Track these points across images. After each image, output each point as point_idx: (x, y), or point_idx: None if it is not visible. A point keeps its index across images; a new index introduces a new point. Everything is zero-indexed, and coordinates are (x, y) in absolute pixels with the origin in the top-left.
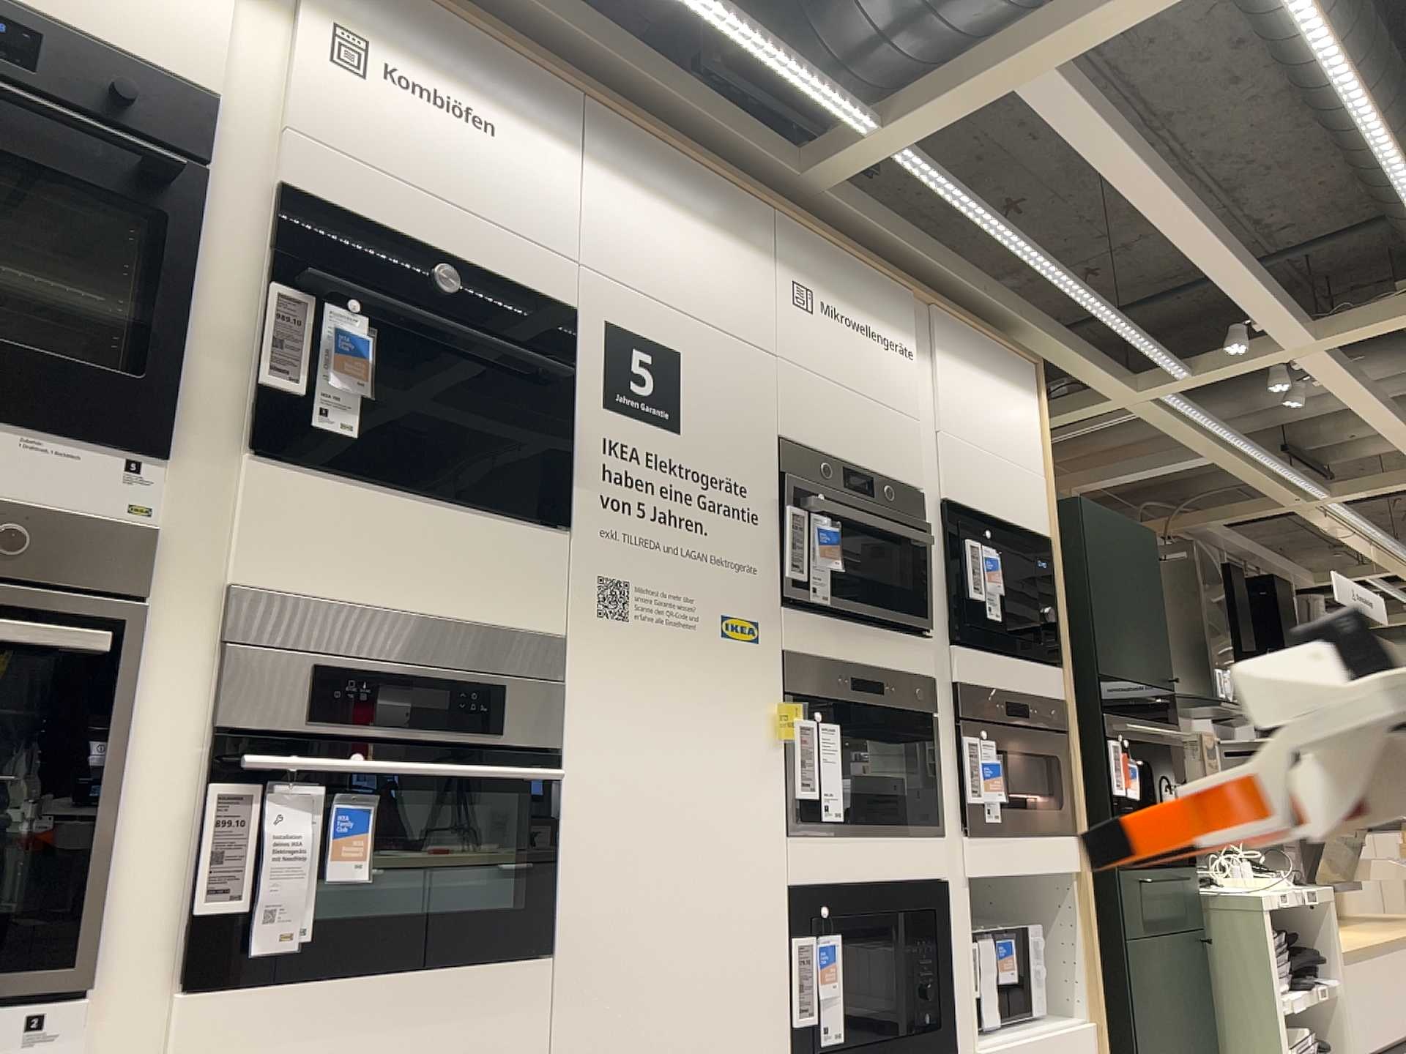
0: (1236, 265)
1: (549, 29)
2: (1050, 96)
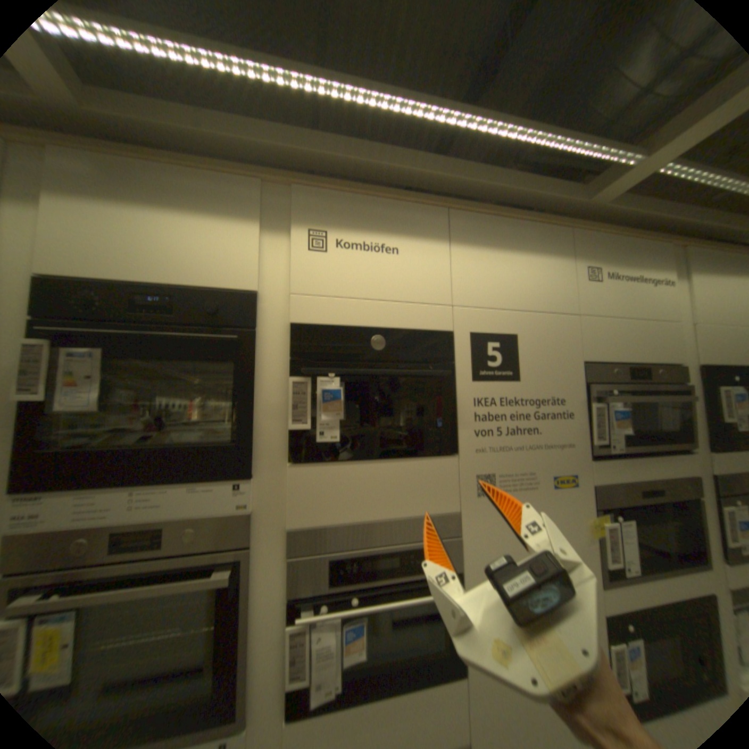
0: None
1: (424, 179)
2: None
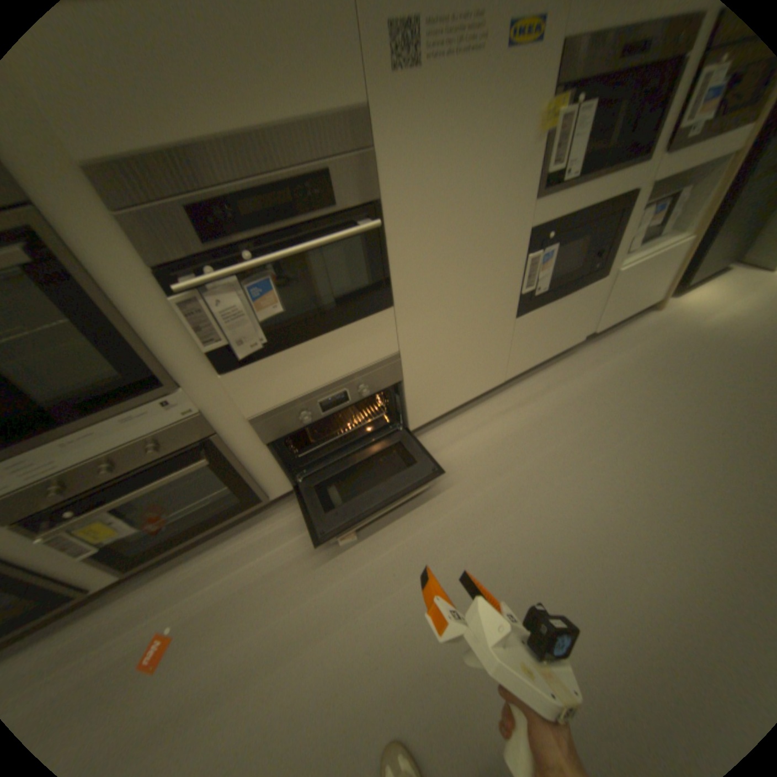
0: None
1: None
2: None
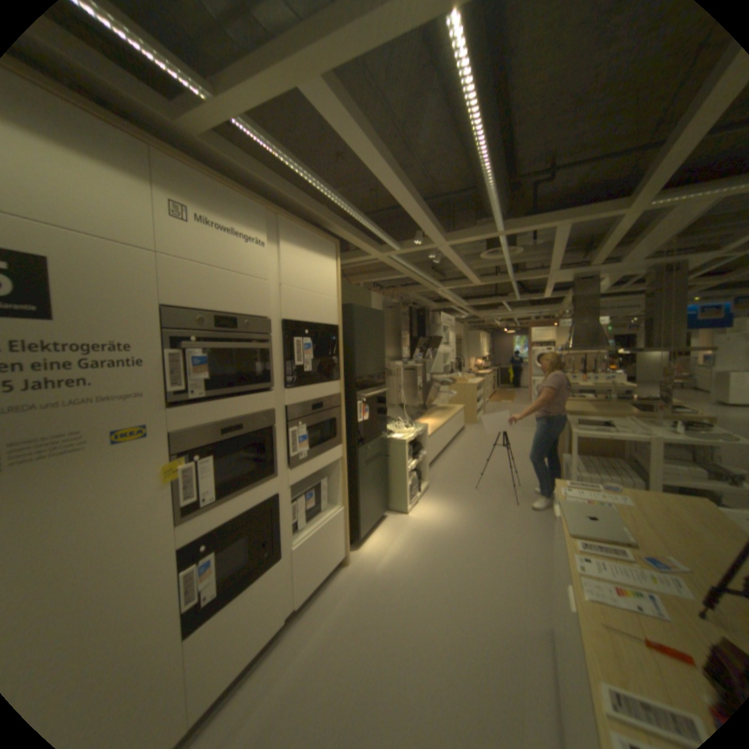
0: (420, 211)
1: None
2: (321, 97)
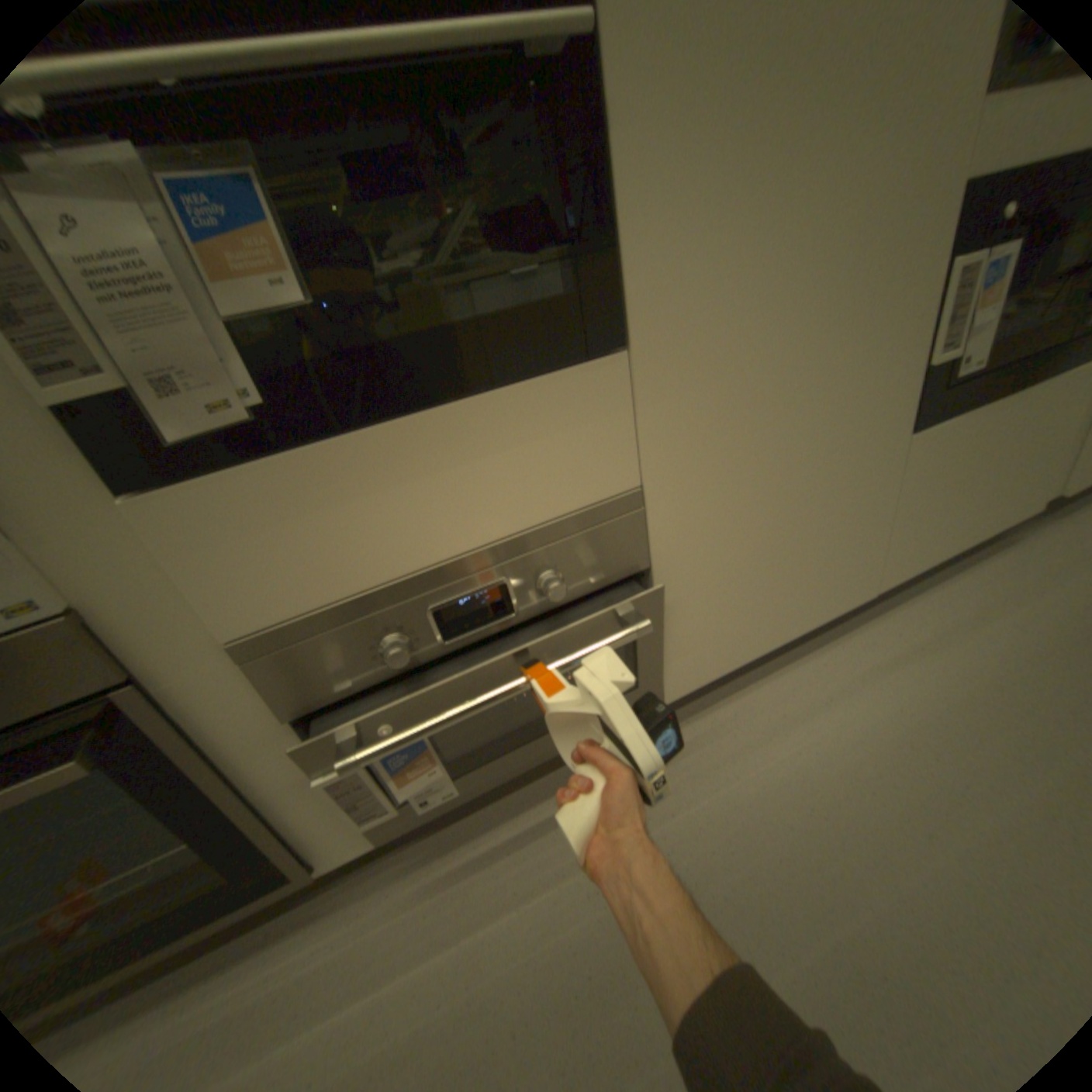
0: None
1: None
2: None
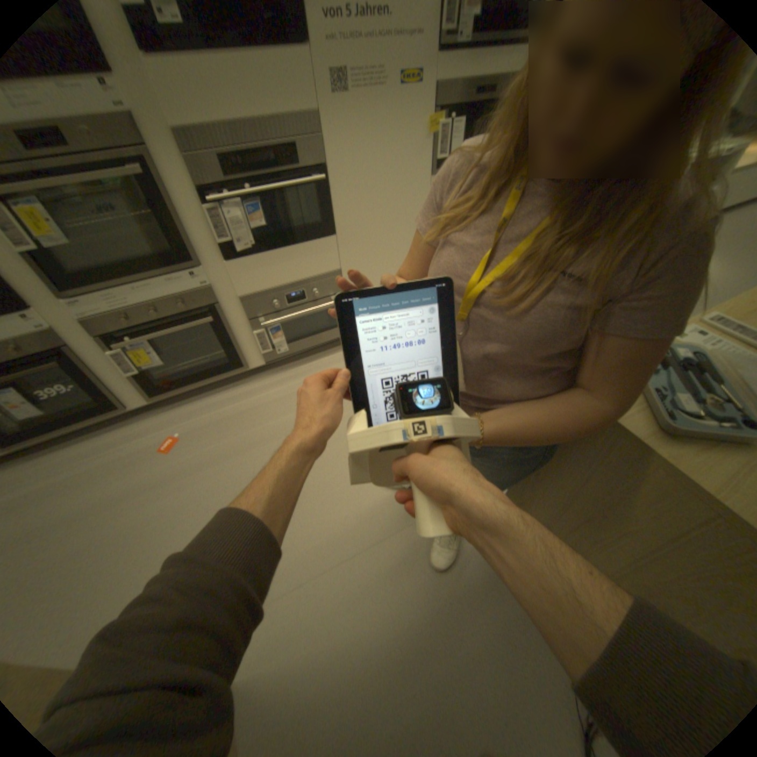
0: None
1: None
2: None
